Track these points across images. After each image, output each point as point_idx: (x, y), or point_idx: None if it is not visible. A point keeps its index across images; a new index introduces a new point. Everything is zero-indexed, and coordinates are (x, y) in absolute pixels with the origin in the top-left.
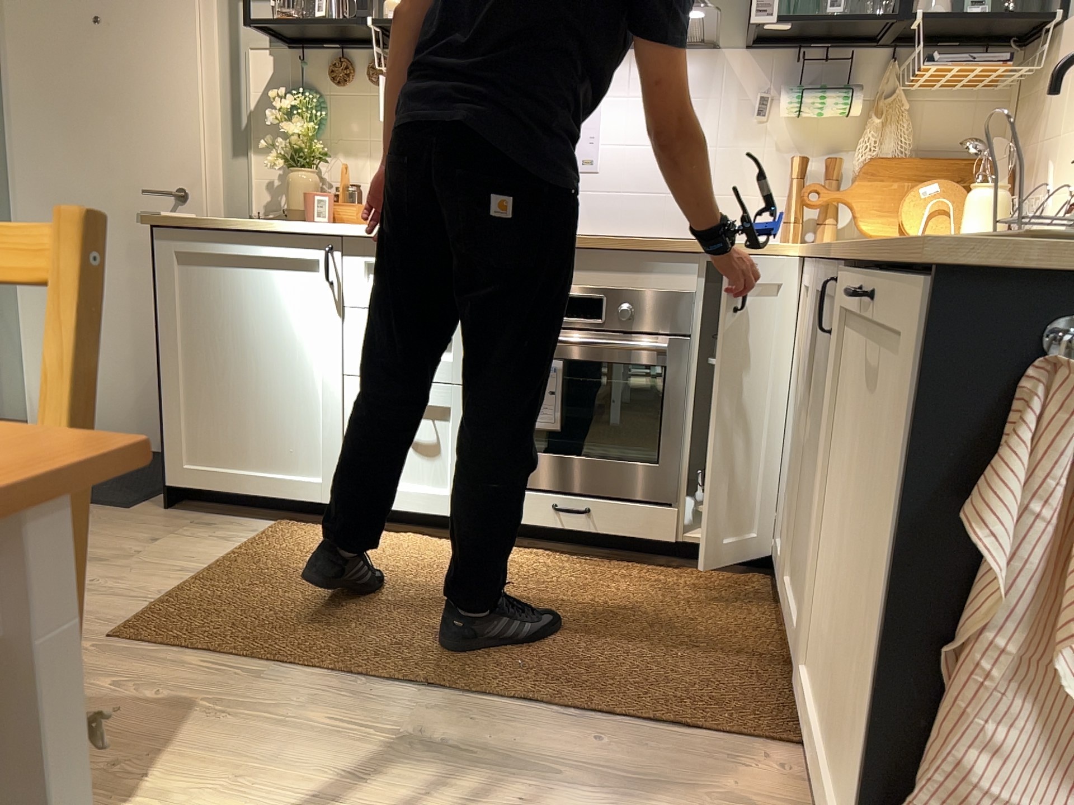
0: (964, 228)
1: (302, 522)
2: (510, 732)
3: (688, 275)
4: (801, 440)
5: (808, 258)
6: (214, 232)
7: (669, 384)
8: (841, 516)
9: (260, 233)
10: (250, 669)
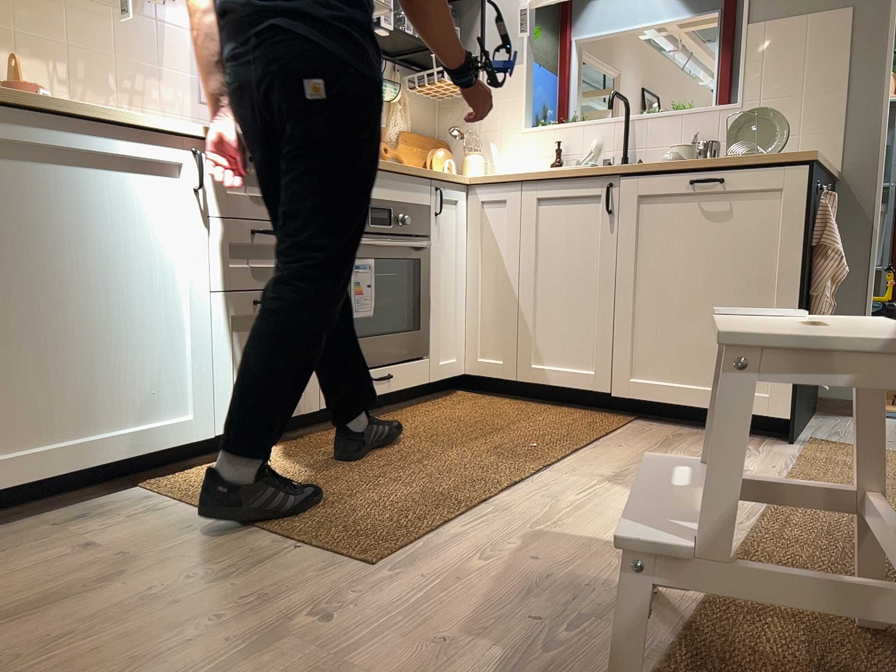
0: (480, 174)
1: (155, 478)
2: (604, 456)
3: (426, 191)
4: (524, 283)
5: (495, 180)
6: (48, 115)
7: (421, 269)
8: (657, 288)
9: (110, 126)
10: (485, 509)
